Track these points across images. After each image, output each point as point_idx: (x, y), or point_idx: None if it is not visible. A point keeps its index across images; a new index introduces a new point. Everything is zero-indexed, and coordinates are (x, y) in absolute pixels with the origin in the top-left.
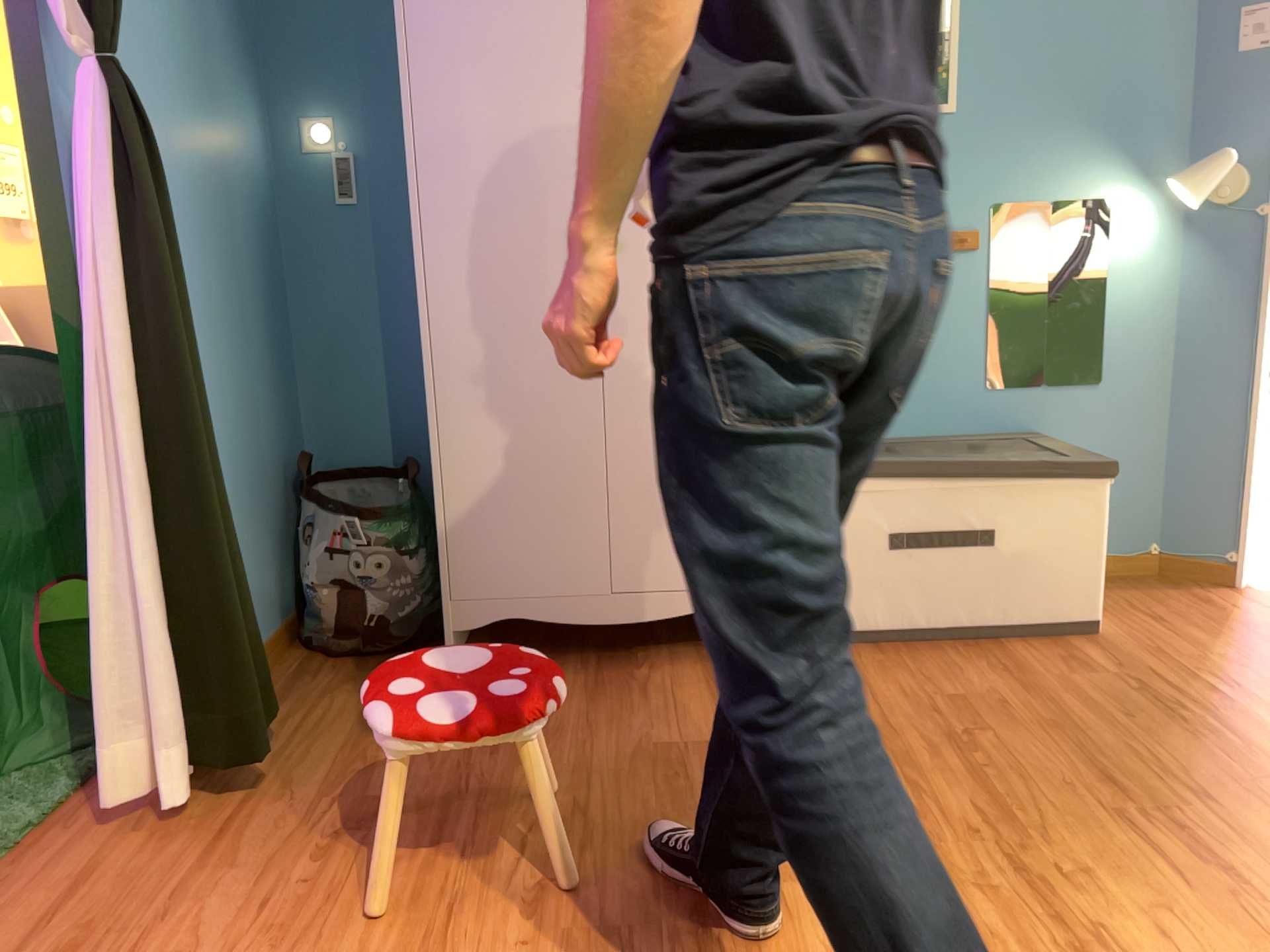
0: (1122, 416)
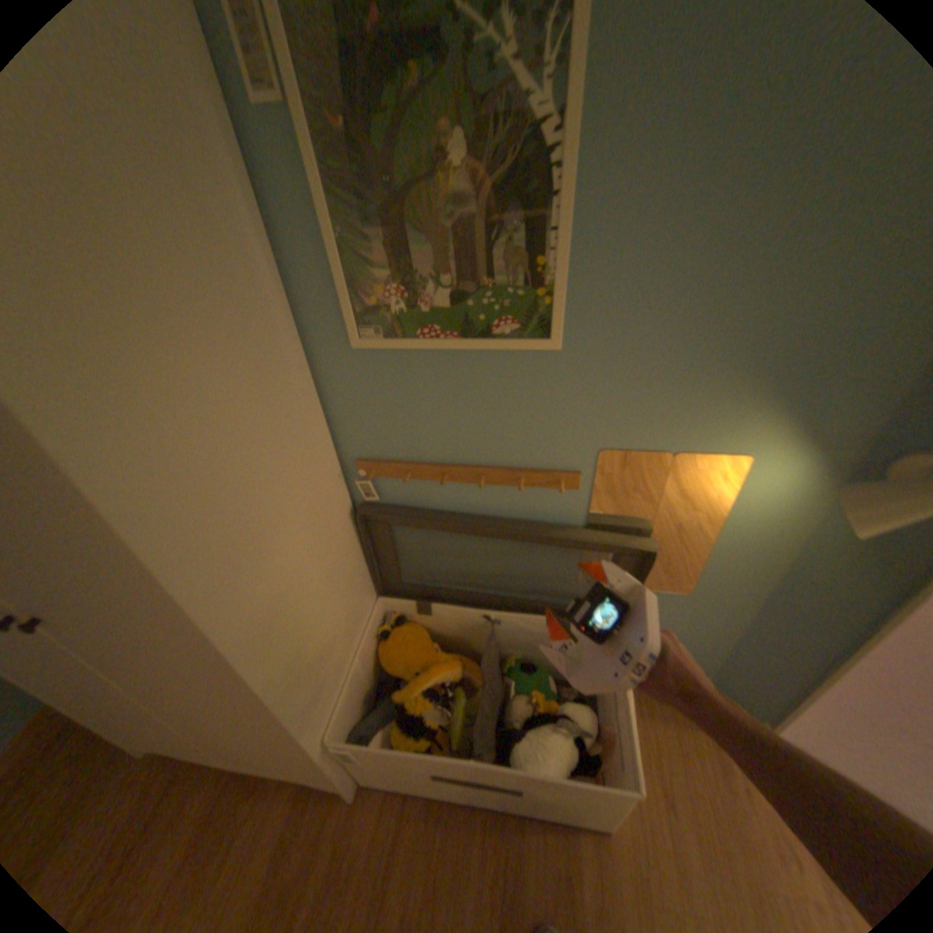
0: (706, 615)
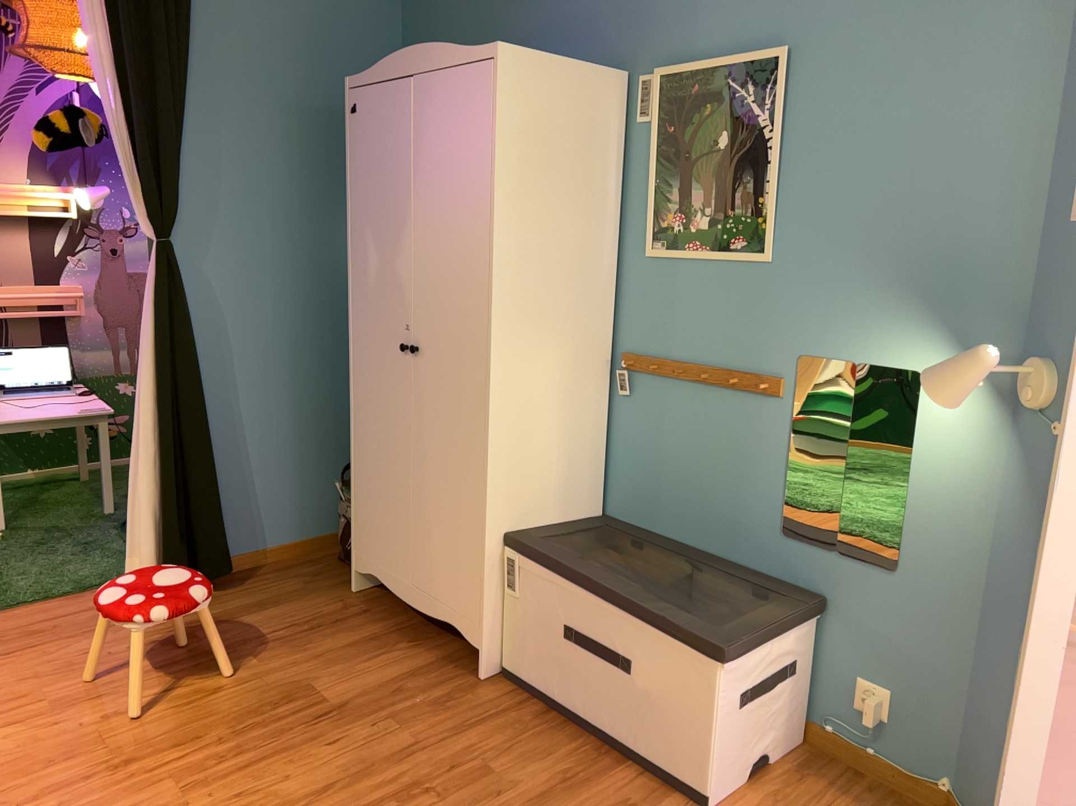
0: (917, 615)
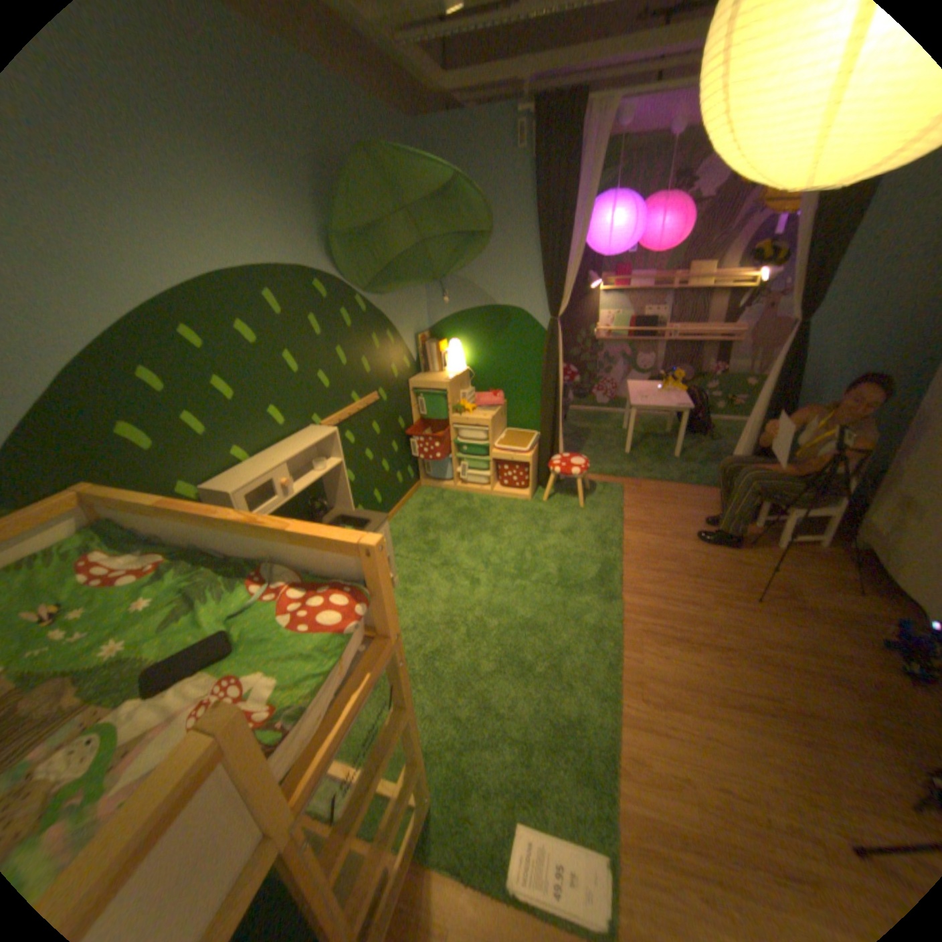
0: None
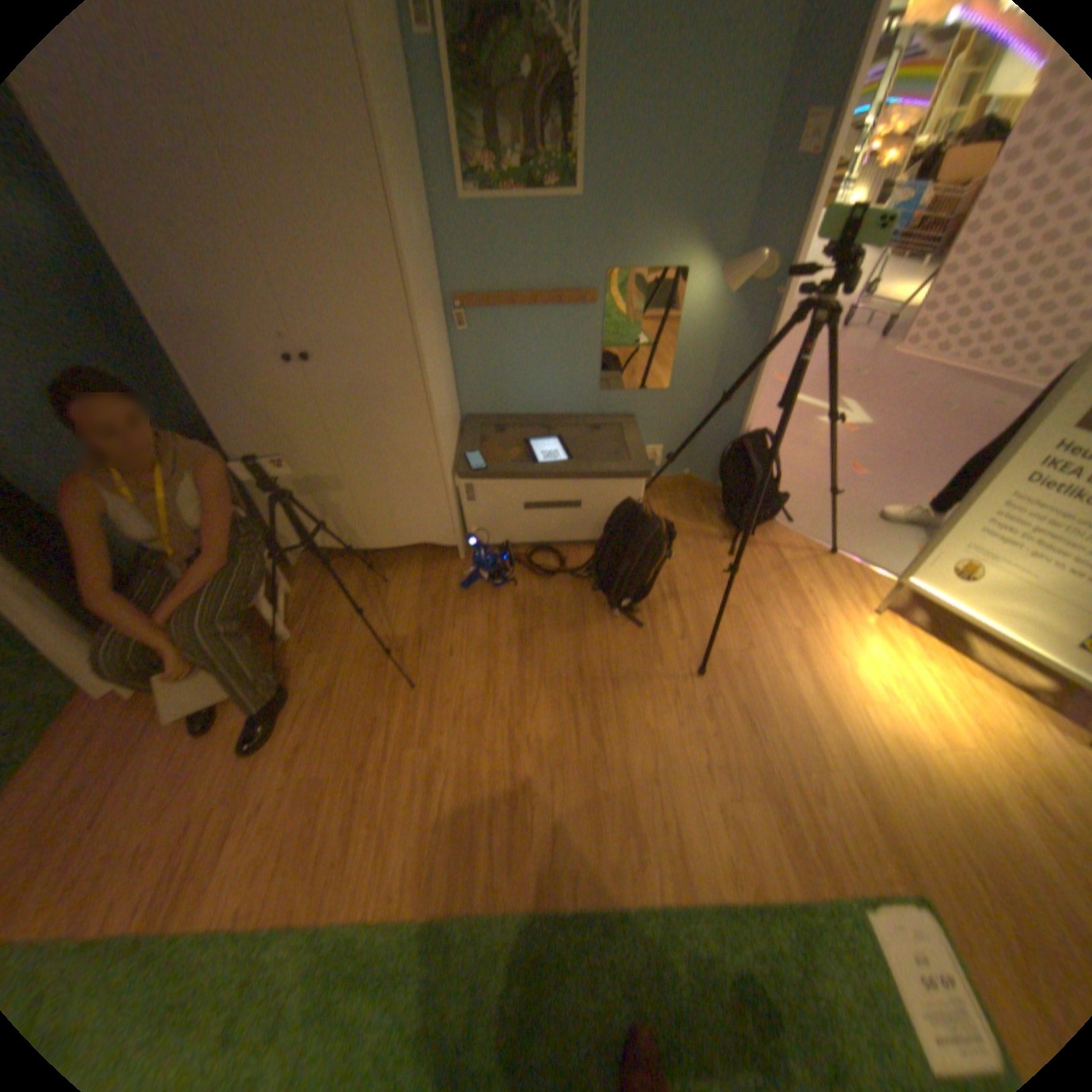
0: (677, 407)
